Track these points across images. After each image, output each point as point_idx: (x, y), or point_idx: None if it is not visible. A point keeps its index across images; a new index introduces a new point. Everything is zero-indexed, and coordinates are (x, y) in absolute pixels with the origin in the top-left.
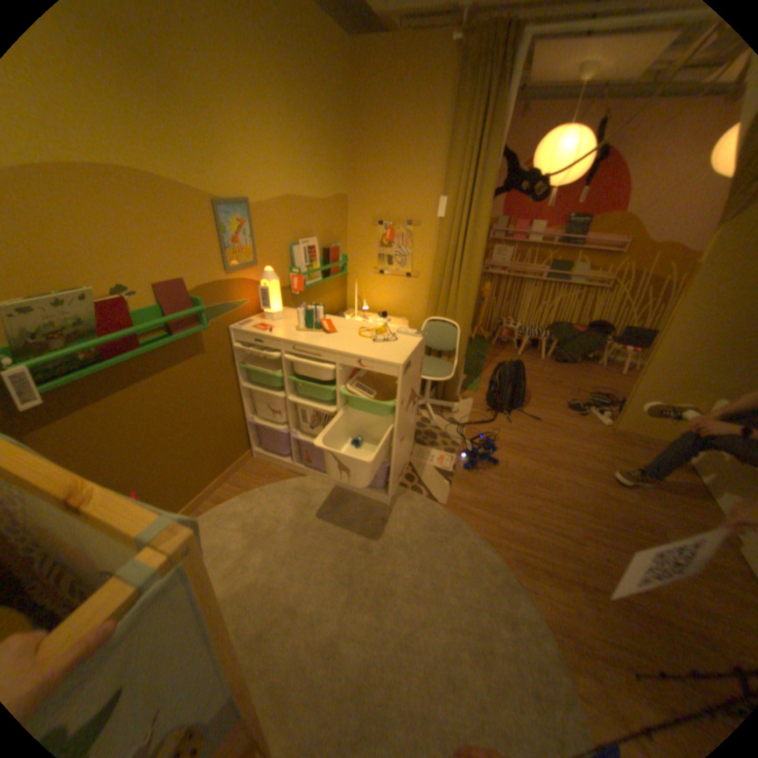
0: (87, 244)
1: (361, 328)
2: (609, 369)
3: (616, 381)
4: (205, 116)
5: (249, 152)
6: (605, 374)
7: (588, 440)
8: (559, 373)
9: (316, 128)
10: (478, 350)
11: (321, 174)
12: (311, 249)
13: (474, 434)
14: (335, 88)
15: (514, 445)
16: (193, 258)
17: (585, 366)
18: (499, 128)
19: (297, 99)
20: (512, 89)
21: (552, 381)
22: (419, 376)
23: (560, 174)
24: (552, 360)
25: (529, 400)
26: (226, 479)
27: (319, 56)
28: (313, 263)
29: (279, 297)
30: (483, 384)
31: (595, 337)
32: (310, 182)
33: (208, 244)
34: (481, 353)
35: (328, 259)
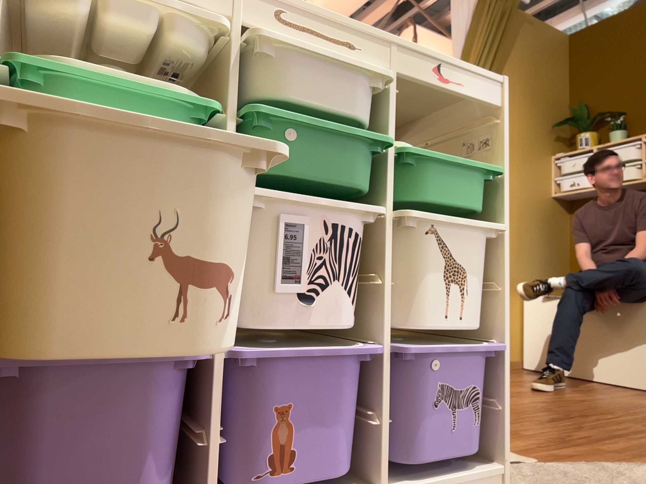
0: None
1: None
2: None
3: None
4: None
5: None
6: None
7: None
8: None
9: None
10: None
11: None
12: None
13: None
14: None
15: None
16: None
17: None
18: None
19: None
20: None
21: None
22: None
23: None
24: None
25: None
26: None
27: None
28: None
29: None
30: None
31: None
32: None
33: None
34: None
35: None
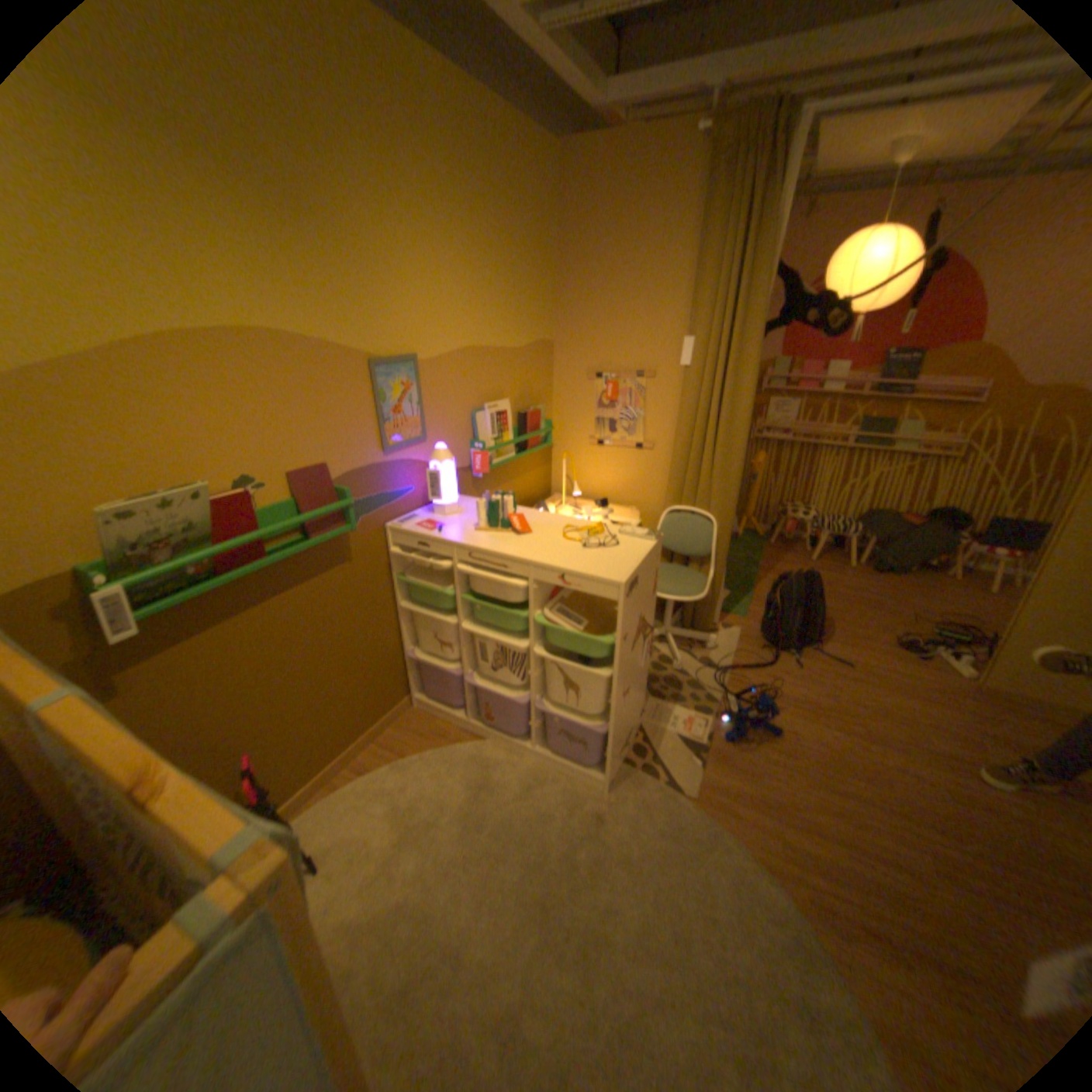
0: (209, 426)
1: (567, 526)
2: (968, 584)
3: (980, 604)
4: (364, 257)
5: (420, 296)
6: (961, 593)
7: (937, 703)
8: (881, 590)
9: (511, 257)
10: (749, 553)
11: (517, 316)
12: (501, 416)
13: (743, 685)
14: (537, 204)
15: (809, 705)
16: (341, 437)
17: (925, 579)
18: (770, 239)
19: (486, 224)
20: (787, 185)
21: (870, 602)
22: (653, 597)
23: (868, 296)
24: (869, 568)
25: (832, 633)
26: (374, 740)
27: (516, 168)
28: (504, 434)
29: (454, 484)
30: (757, 605)
31: (940, 534)
32: (501, 327)
33: (362, 418)
34: (754, 557)
35: (525, 428)
